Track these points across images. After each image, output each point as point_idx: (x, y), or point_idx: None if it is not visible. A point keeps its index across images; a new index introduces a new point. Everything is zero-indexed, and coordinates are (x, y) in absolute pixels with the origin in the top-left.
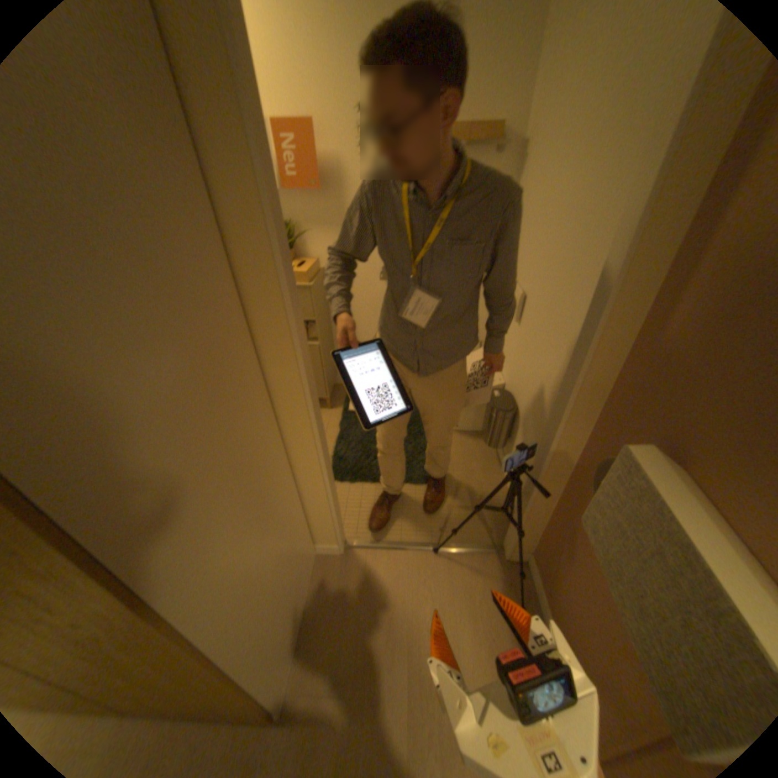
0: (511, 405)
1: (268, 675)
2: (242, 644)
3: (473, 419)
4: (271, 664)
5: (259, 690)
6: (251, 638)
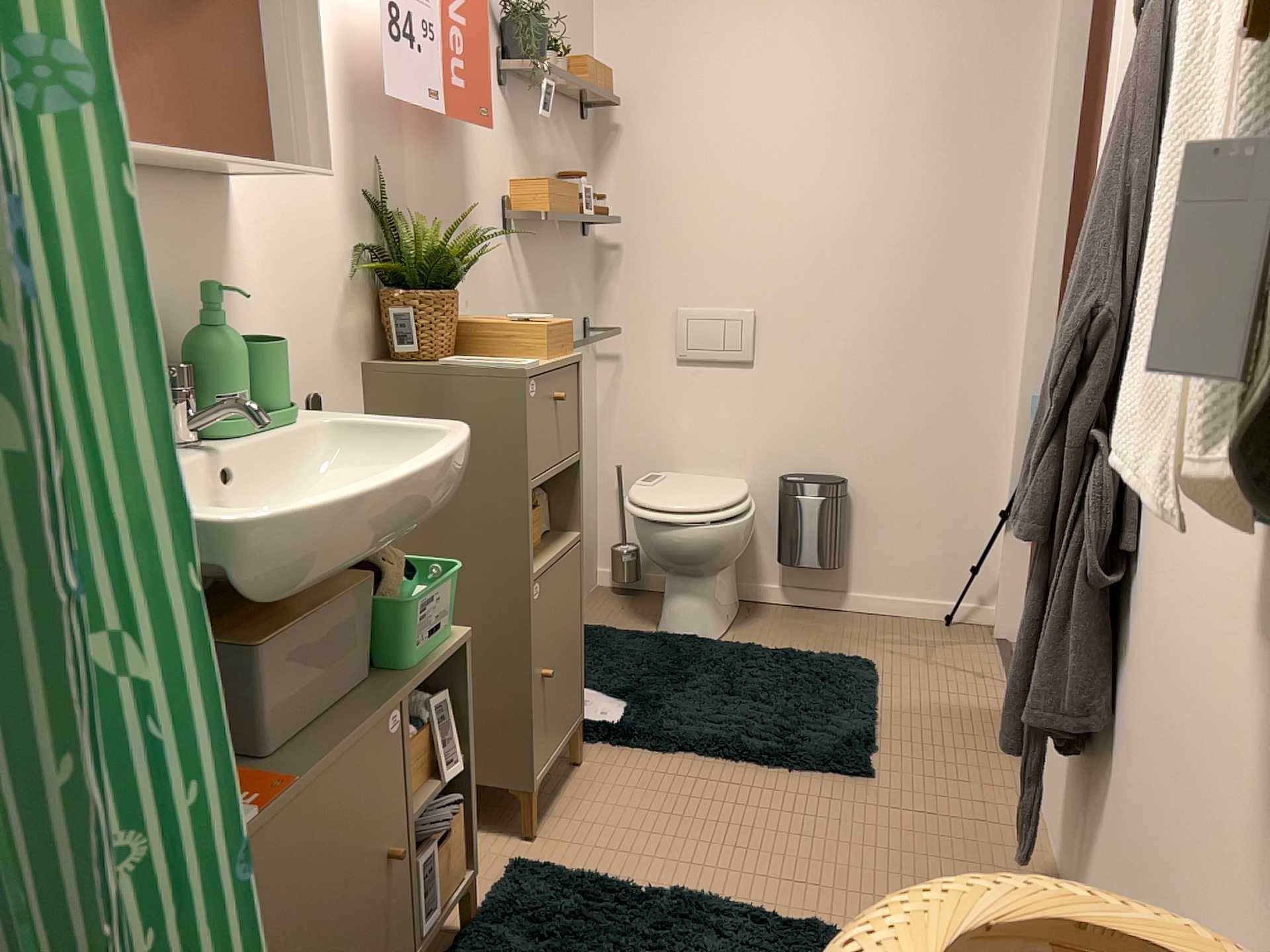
0: (830, 478)
1: None
2: None
3: (734, 588)
4: None
5: None
6: None
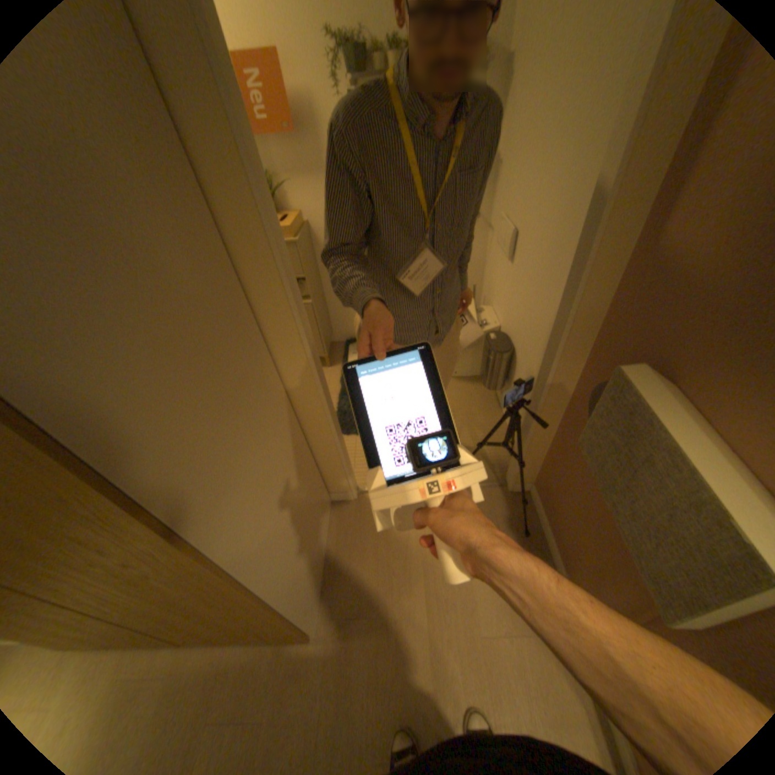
0: (508, 346)
1: (301, 604)
2: (274, 578)
3: (470, 365)
4: (302, 596)
5: (294, 616)
6: (281, 574)
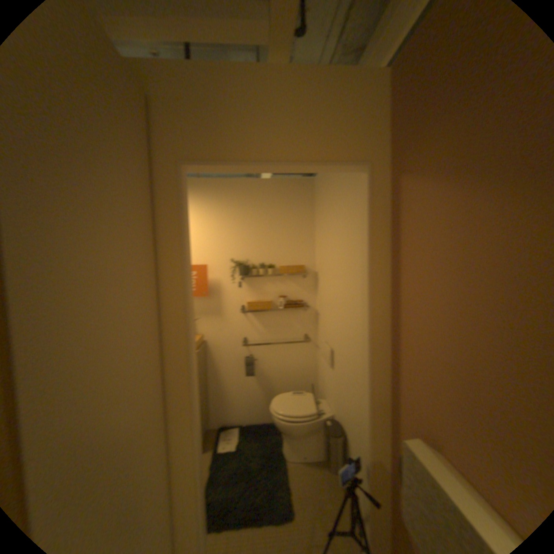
0: (340, 432)
1: None
2: None
3: (315, 450)
4: None
5: None
6: None
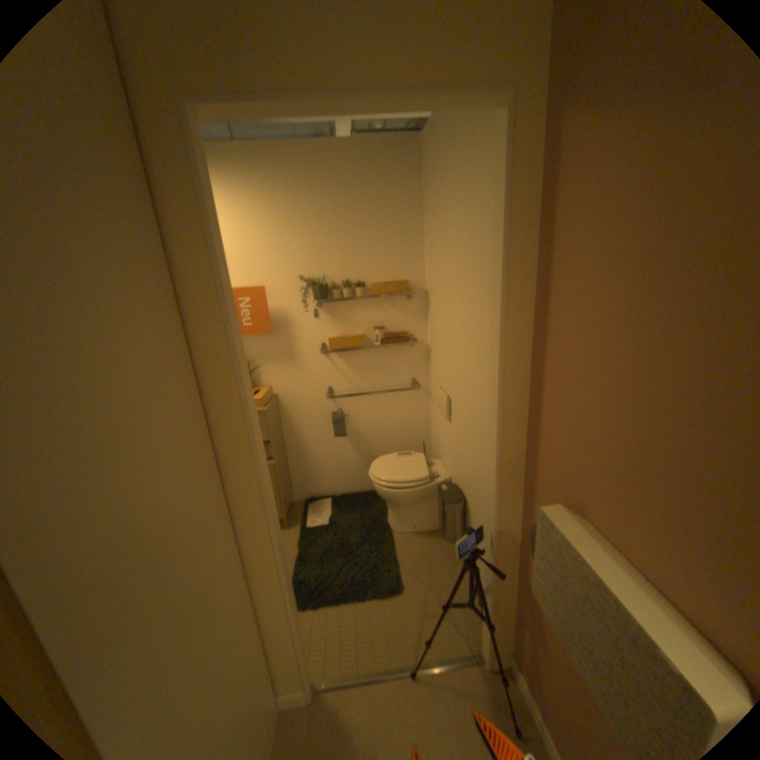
0: (459, 497)
1: None
2: None
3: (429, 518)
4: None
5: None
6: None
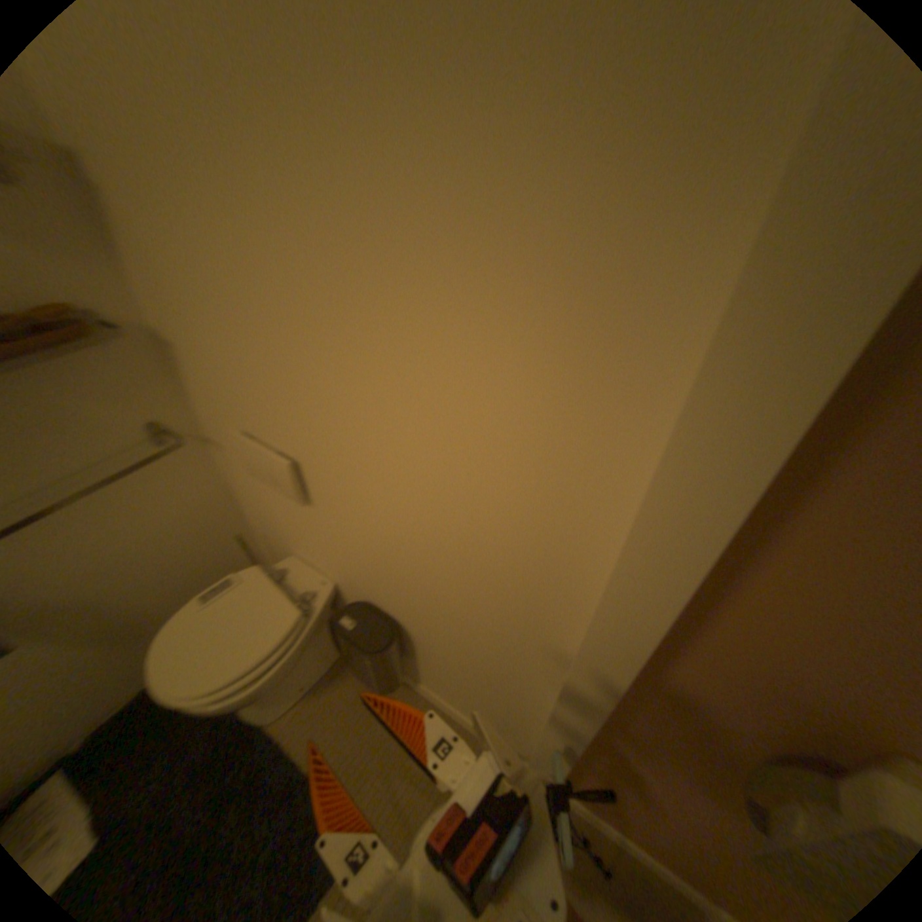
0: (381, 626)
1: None
2: None
3: (314, 659)
4: None
5: None
6: None
